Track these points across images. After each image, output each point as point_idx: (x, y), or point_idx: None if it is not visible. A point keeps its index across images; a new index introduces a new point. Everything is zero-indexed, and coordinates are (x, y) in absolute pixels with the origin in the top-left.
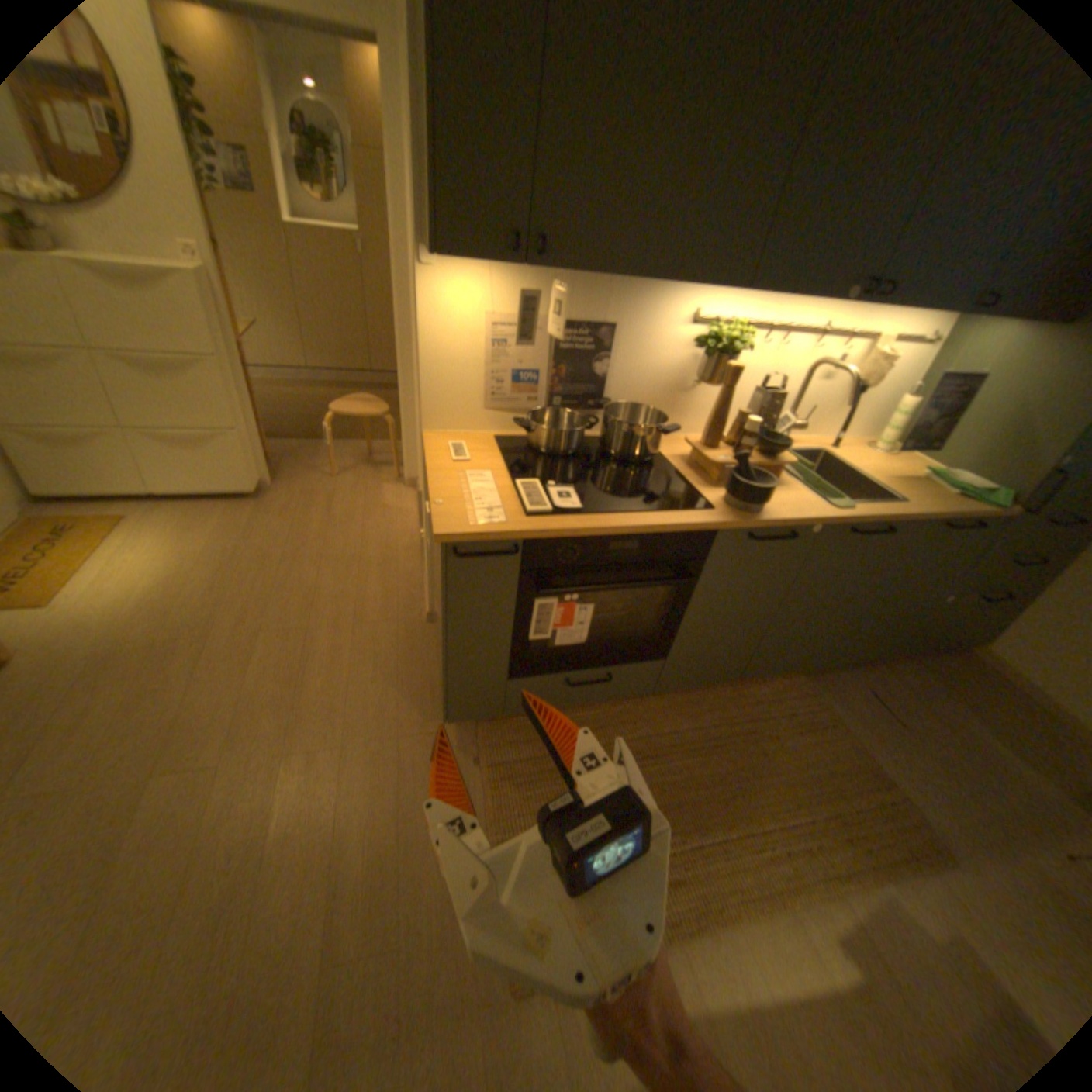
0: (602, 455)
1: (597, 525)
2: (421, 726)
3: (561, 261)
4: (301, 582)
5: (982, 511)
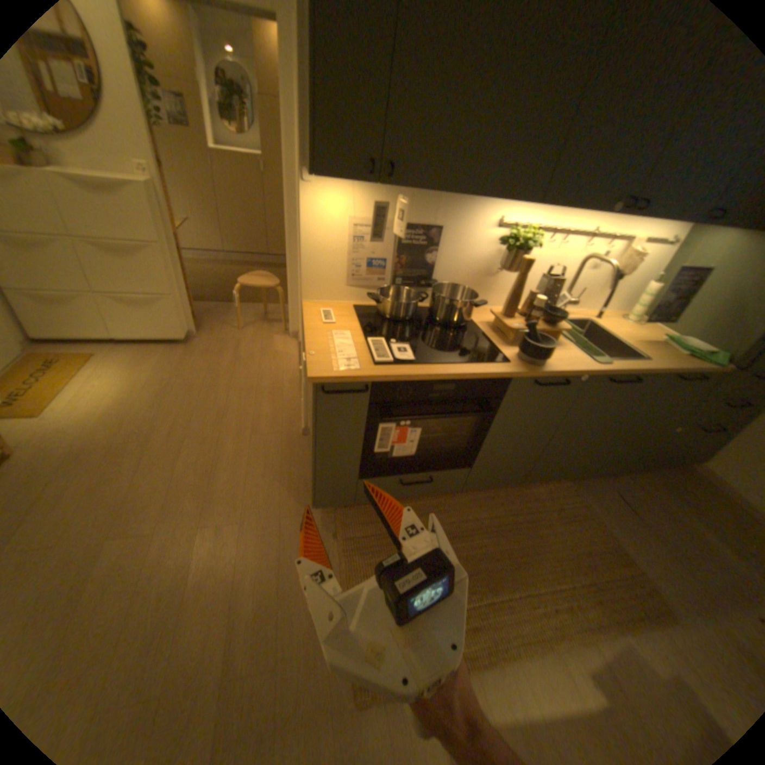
0: (430, 321)
1: (425, 372)
2: (296, 509)
3: (405, 180)
4: (215, 404)
5: (705, 367)
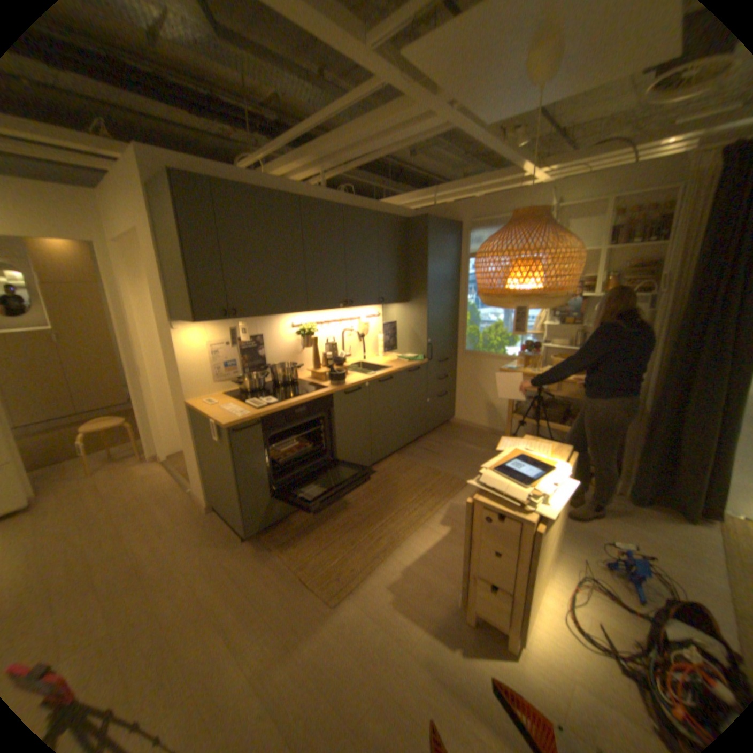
0: (275, 387)
1: (286, 405)
2: (229, 554)
3: (237, 317)
4: (102, 535)
5: (415, 364)
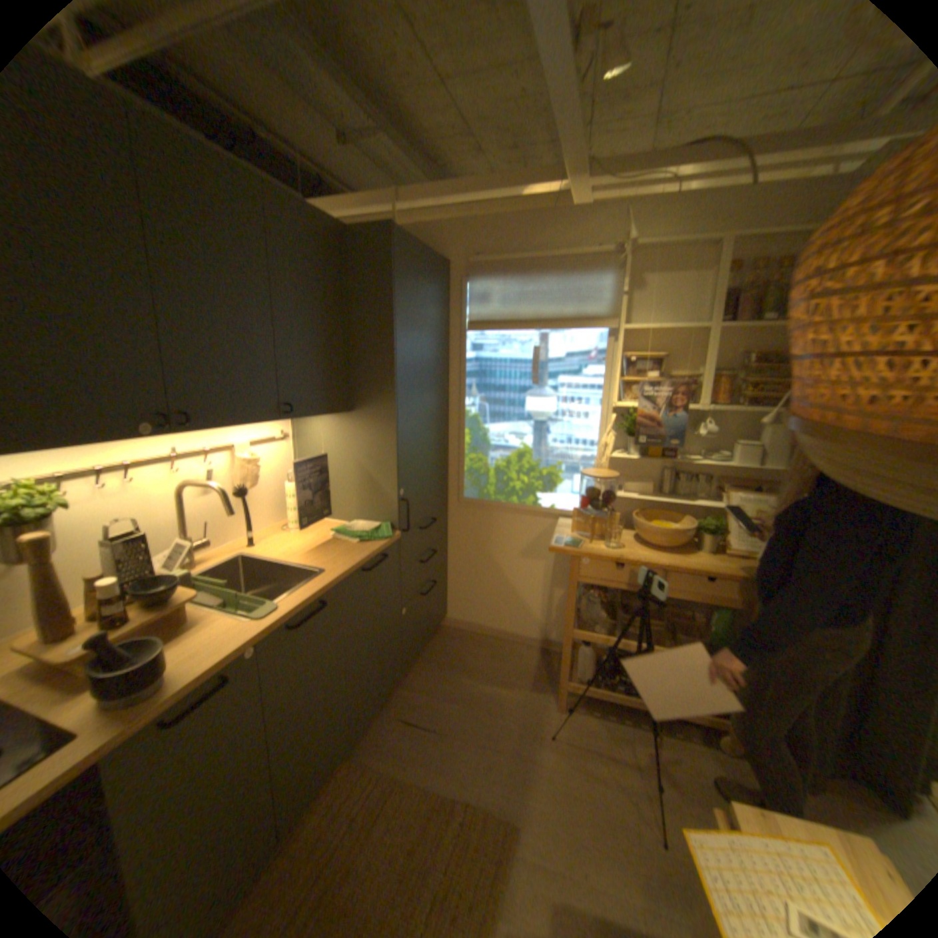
0: None
1: None
2: None
3: None
4: None
5: (379, 547)
